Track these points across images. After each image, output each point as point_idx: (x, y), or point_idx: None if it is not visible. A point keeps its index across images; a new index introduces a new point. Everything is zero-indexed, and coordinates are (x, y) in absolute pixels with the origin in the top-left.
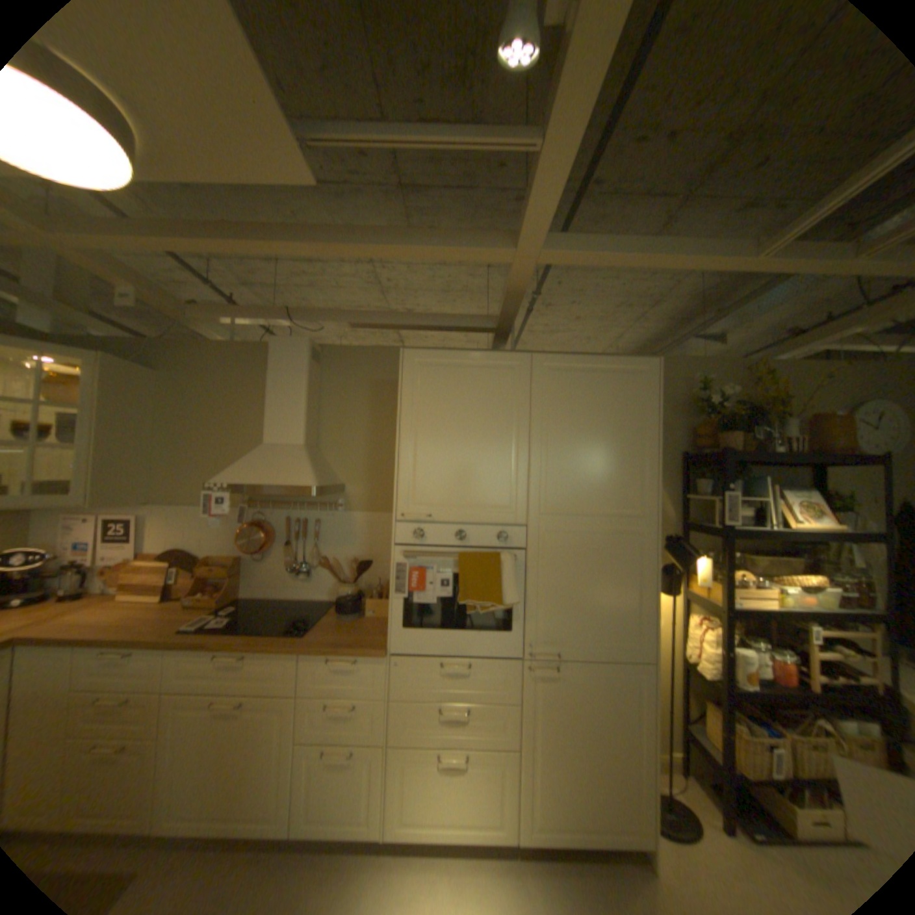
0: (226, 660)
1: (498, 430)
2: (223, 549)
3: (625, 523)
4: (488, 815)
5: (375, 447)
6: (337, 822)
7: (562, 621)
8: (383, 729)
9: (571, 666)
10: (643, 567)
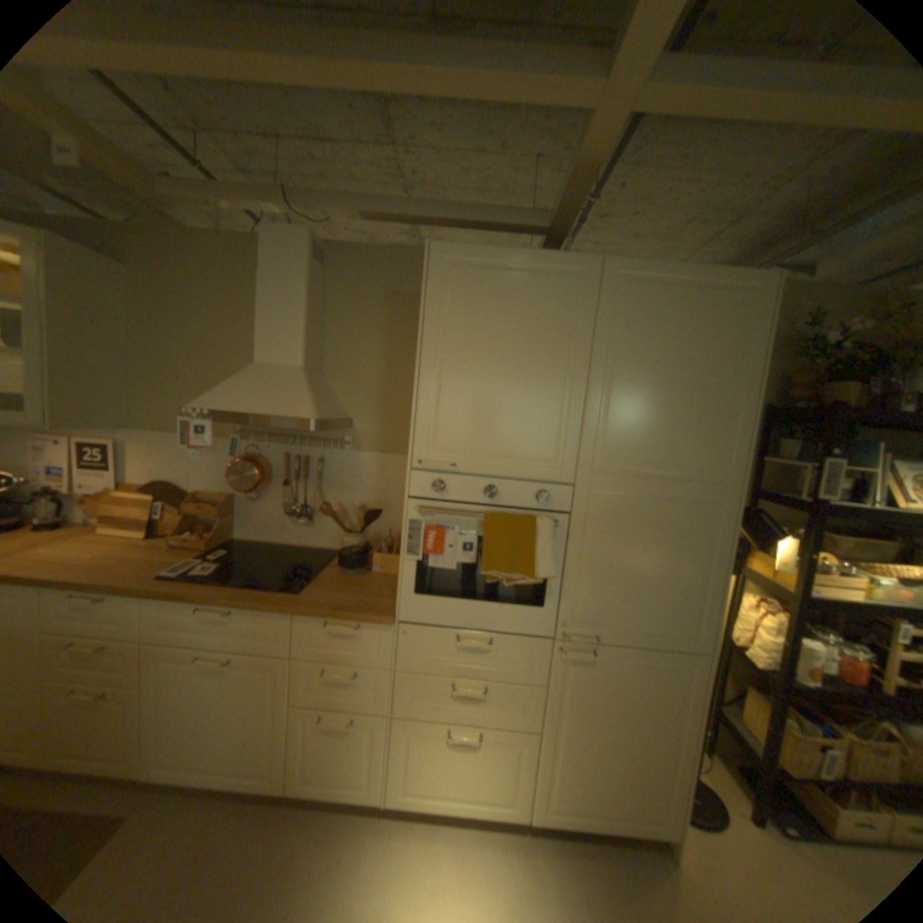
0: (210, 615)
1: (550, 360)
2: (214, 485)
3: (701, 489)
4: (500, 794)
5: (391, 376)
6: (335, 786)
7: (607, 600)
8: (388, 700)
9: (611, 651)
10: (716, 545)
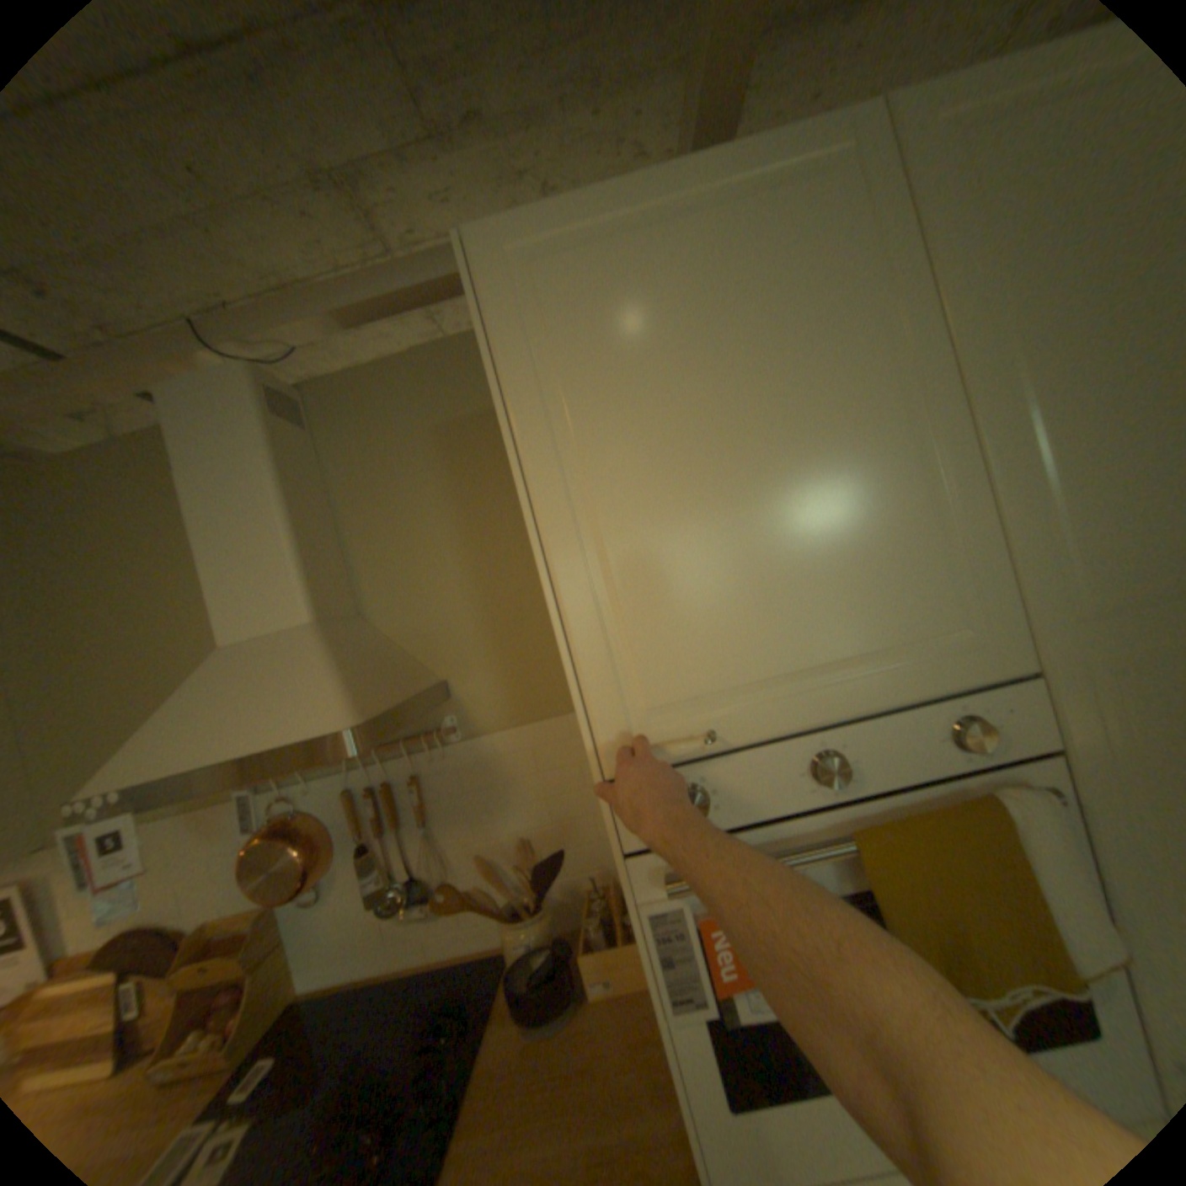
0: None
1: (854, 385)
2: (231, 898)
3: None
4: None
5: (489, 574)
6: None
7: None
8: None
9: None
10: None
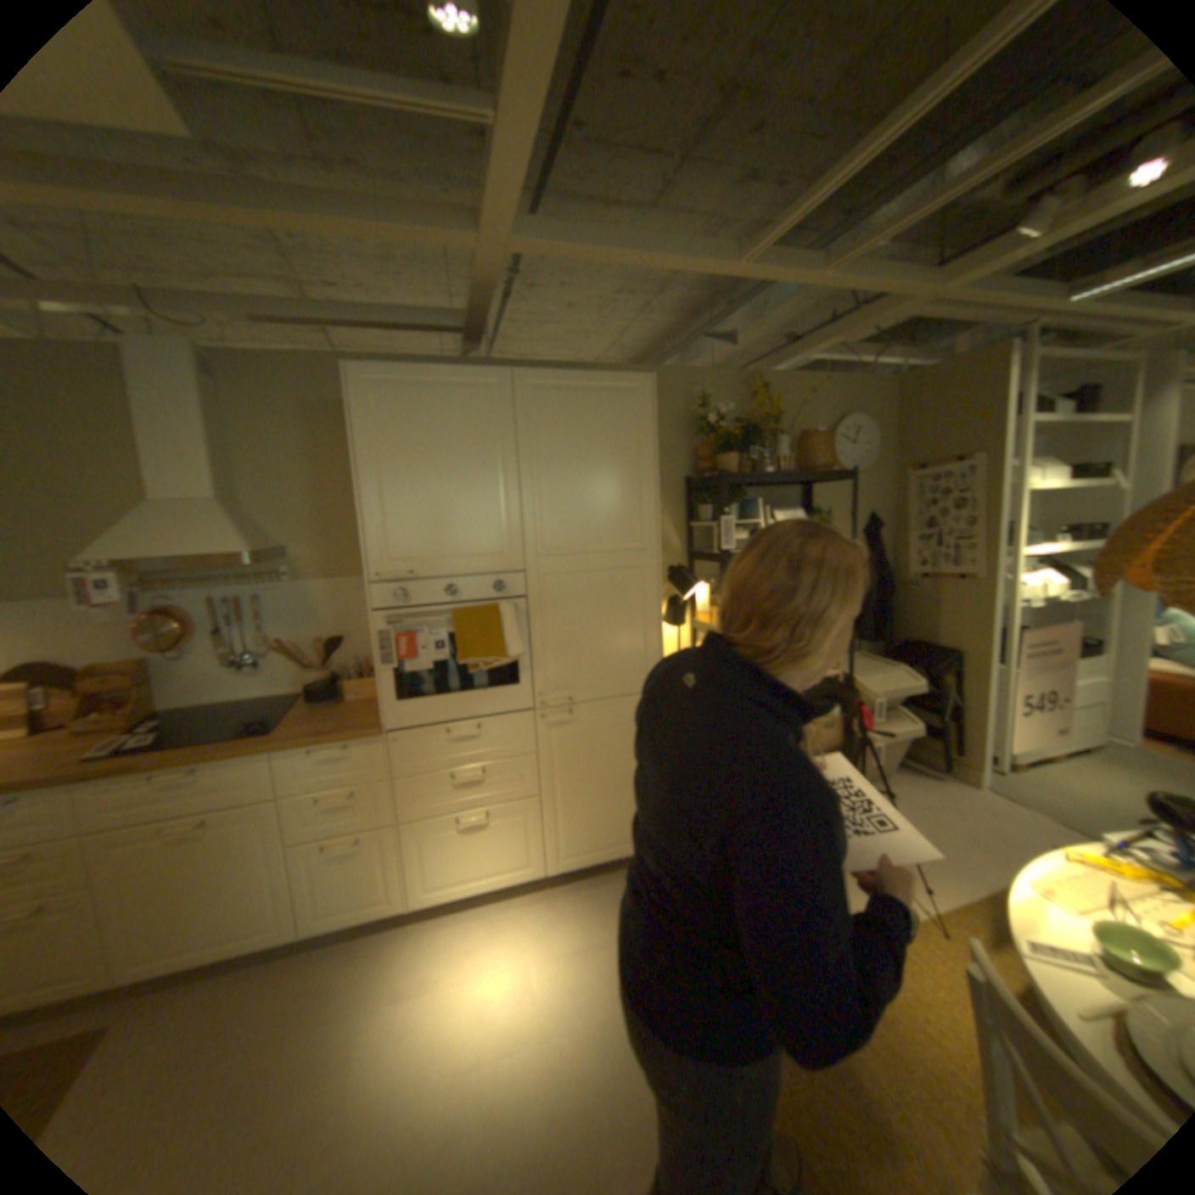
0: (165, 779)
1: (479, 465)
2: (108, 654)
3: (624, 558)
4: (512, 860)
5: (318, 494)
6: (349, 910)
7: (569, 665)
8: (388, 810)
9: (581, 707)
10: (644, 600)
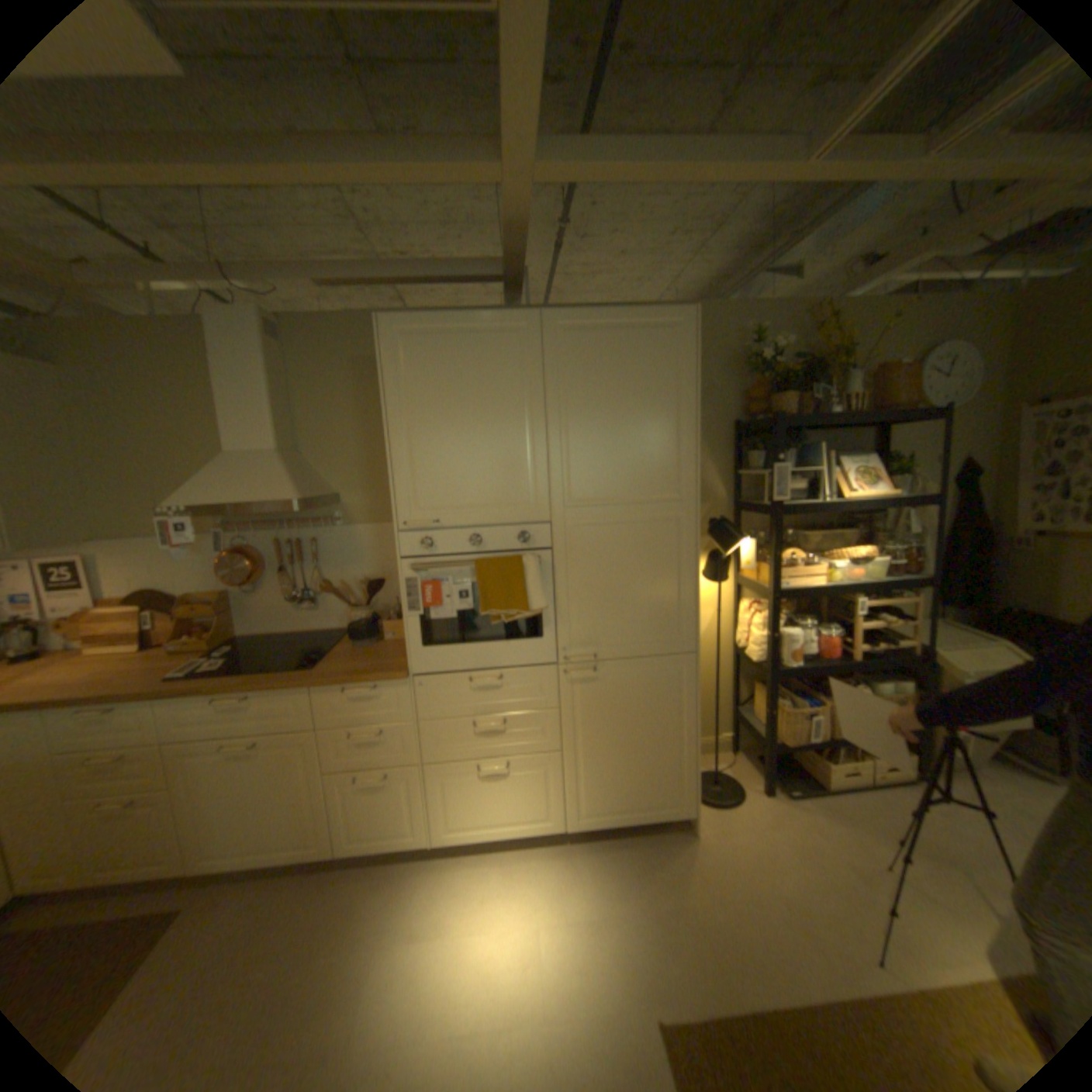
0: (227, 702)
1: (508, 412)
2: (204, 584)
3: (660, 509)
4: (534, 811)
5: (370, 444)
6: (381, 838)
7: (596, 620)
8: (416, 749)
9: (609, 664)
10: (681, 555)
